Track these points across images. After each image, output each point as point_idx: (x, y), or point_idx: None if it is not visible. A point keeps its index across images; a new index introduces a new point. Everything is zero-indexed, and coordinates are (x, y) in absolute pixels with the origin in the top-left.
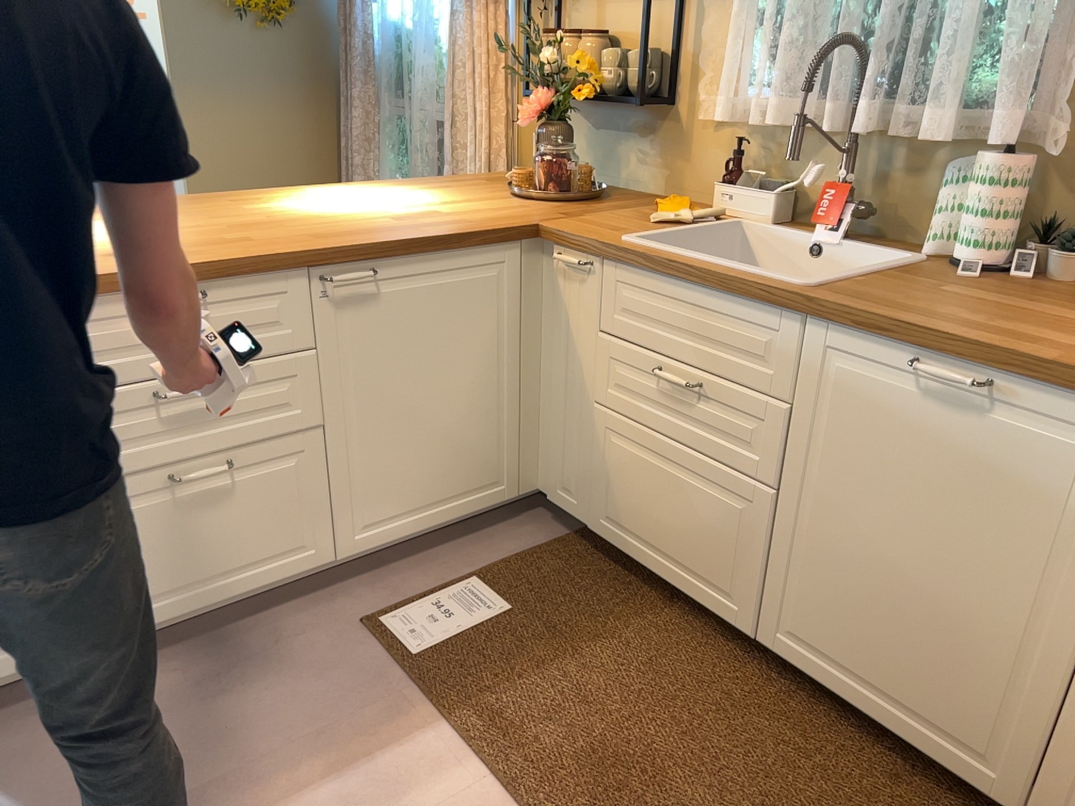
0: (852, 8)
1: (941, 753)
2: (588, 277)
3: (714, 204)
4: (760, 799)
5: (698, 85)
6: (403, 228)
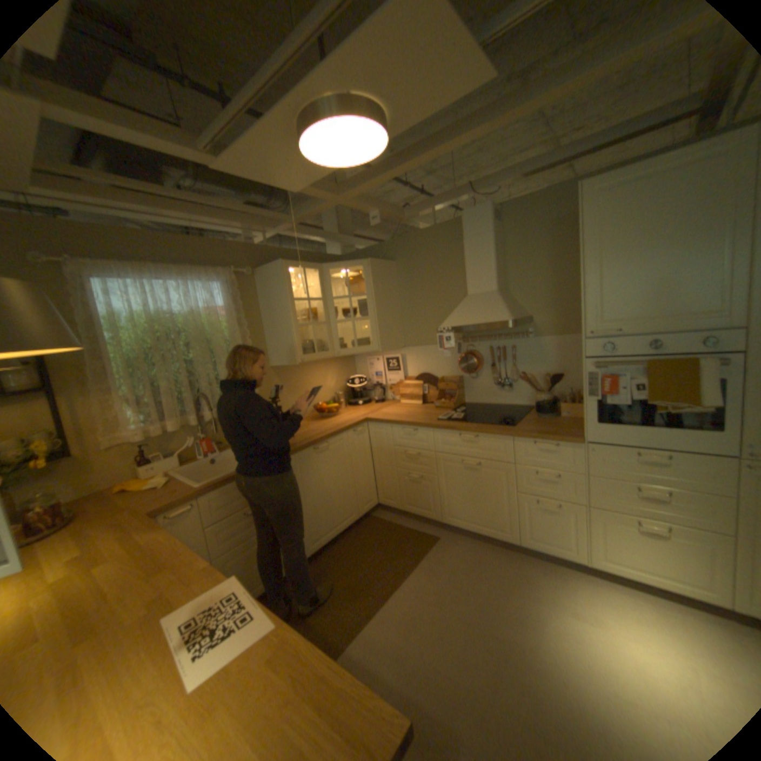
0: (172, 387)
1: (347, 525)
2: (188, 515)
3: (122, 483)
4: (357, 564)
5: (84, 439)
6: (136, 553)
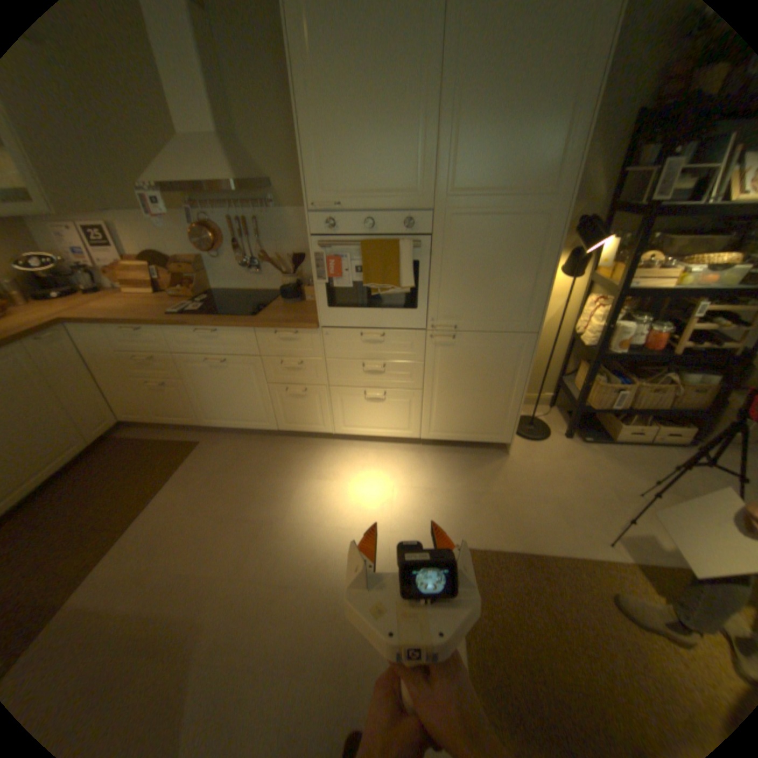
0: None
1: (65, 460)
2: None
3: None
4: (86, 501)
5: None
6: None
